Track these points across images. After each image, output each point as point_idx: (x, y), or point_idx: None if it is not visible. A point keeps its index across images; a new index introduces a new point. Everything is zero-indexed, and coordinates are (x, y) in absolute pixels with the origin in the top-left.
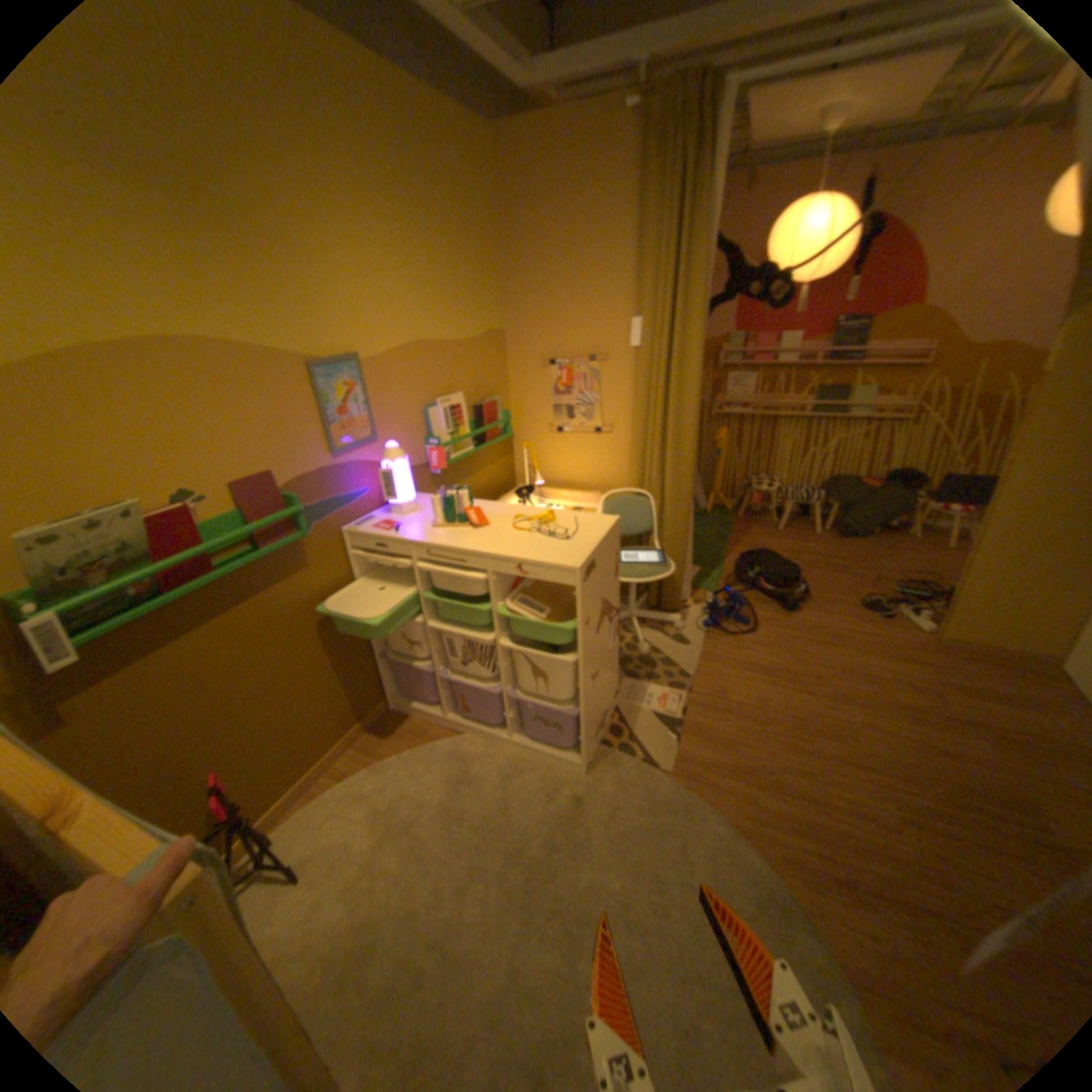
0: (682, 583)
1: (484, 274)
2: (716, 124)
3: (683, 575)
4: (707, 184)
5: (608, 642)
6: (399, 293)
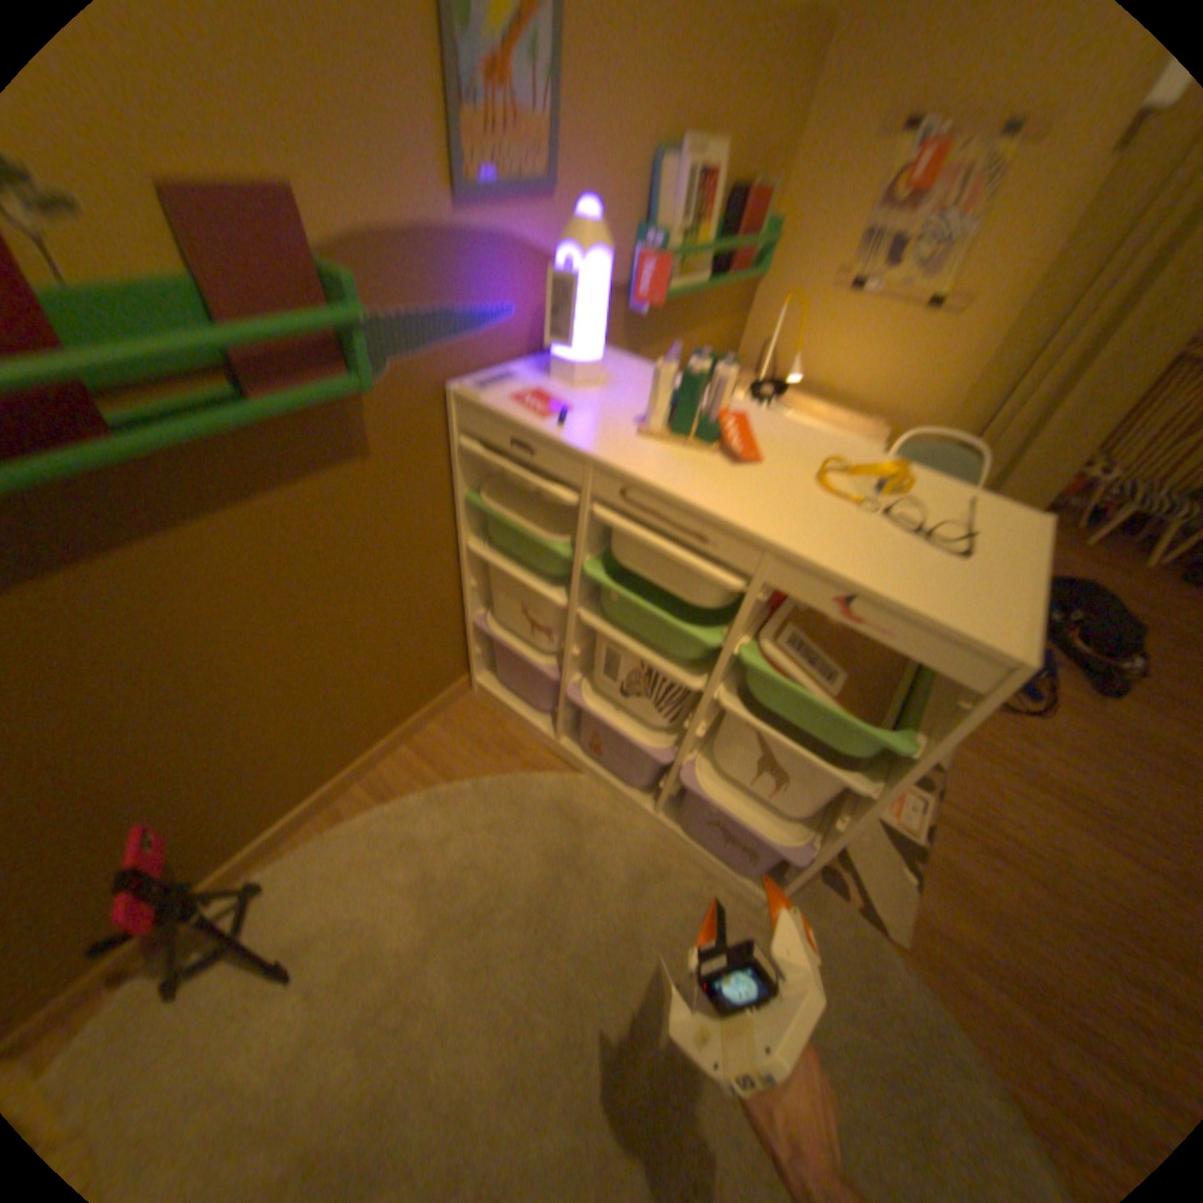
0: None
1: None
2: None
3: None
4: None
5: None
6: None
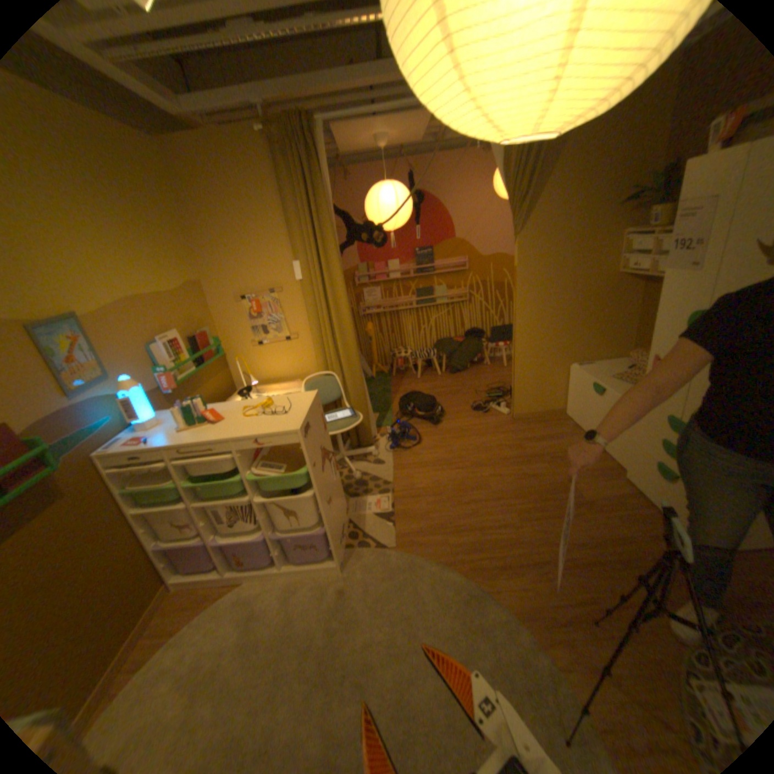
0: (370, 425)
1: (174, 242)
2: (316, 143)
3: (369, 420)
4: (319, 178)
5: (332, 476)
6: (104, 262)
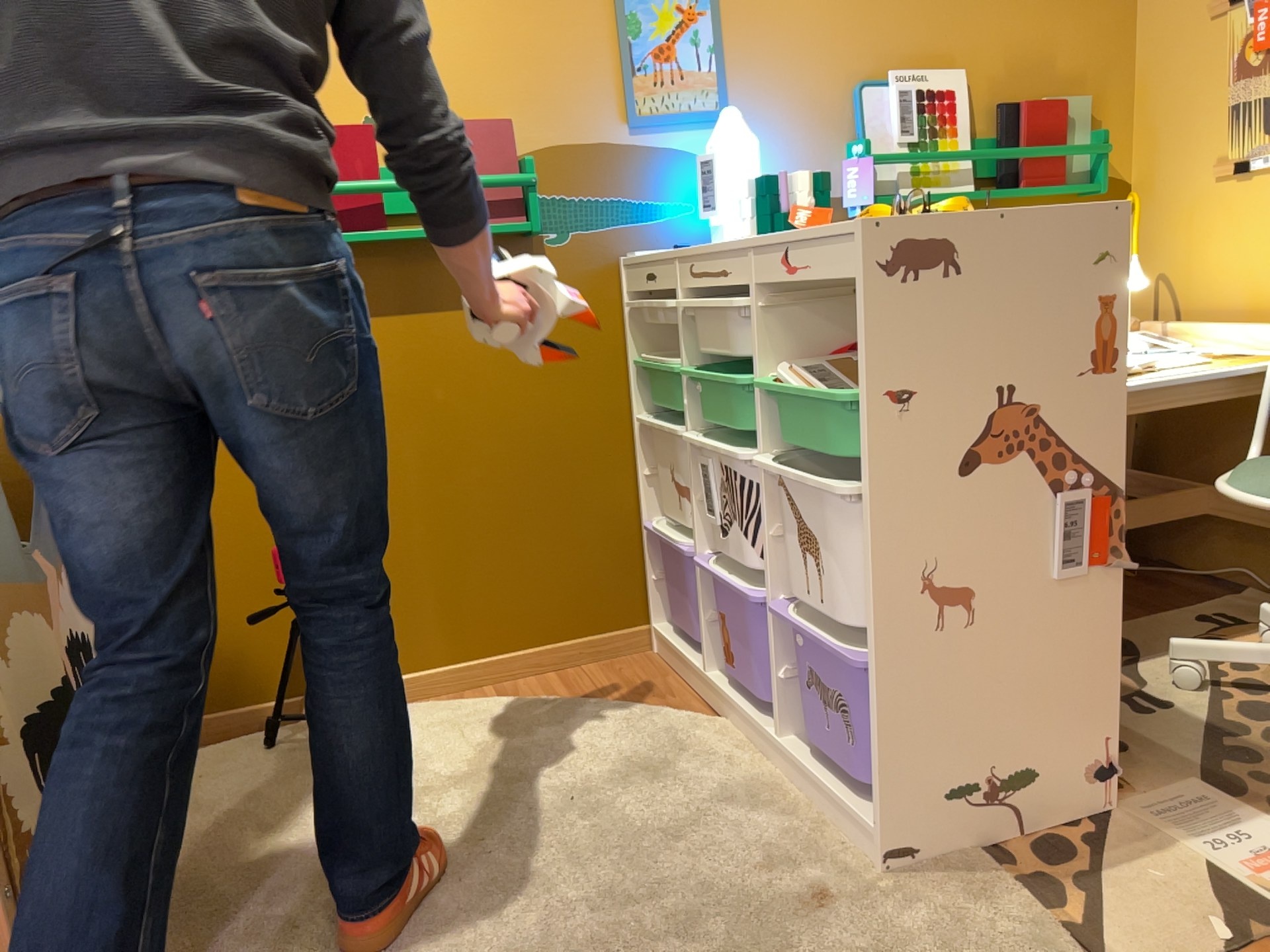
0: None
1: None
2: None
3: None
4: None
5: (1051, 557)
6: None
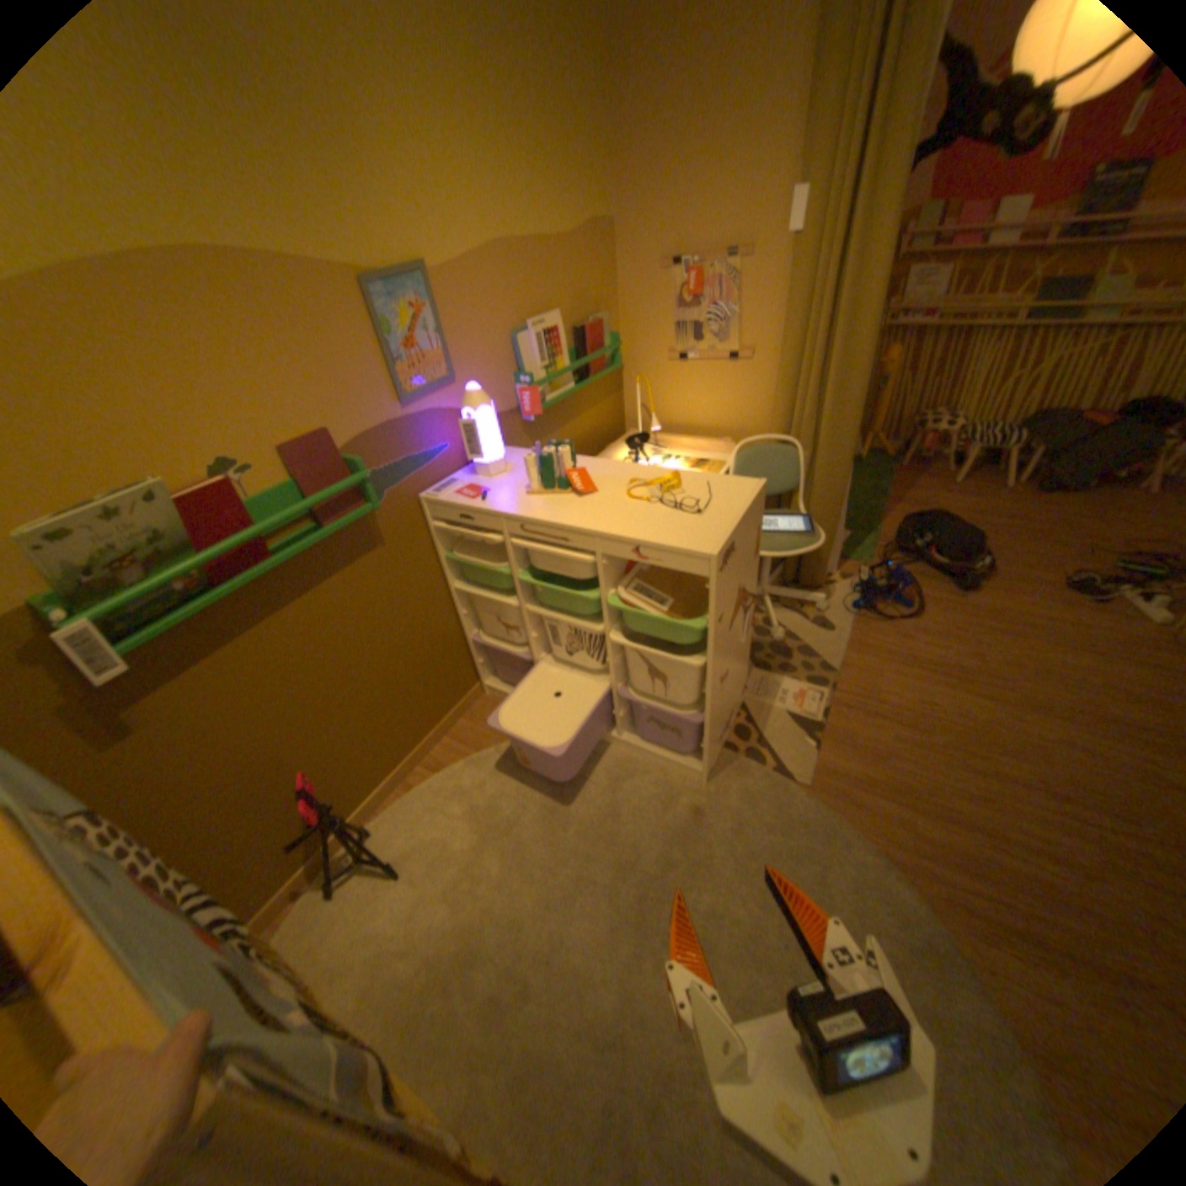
0: (830, 554)
1: (587, 131)
2: None
3: (832, 544)
4: None
5: (742, 636)
6: (474, 166)
